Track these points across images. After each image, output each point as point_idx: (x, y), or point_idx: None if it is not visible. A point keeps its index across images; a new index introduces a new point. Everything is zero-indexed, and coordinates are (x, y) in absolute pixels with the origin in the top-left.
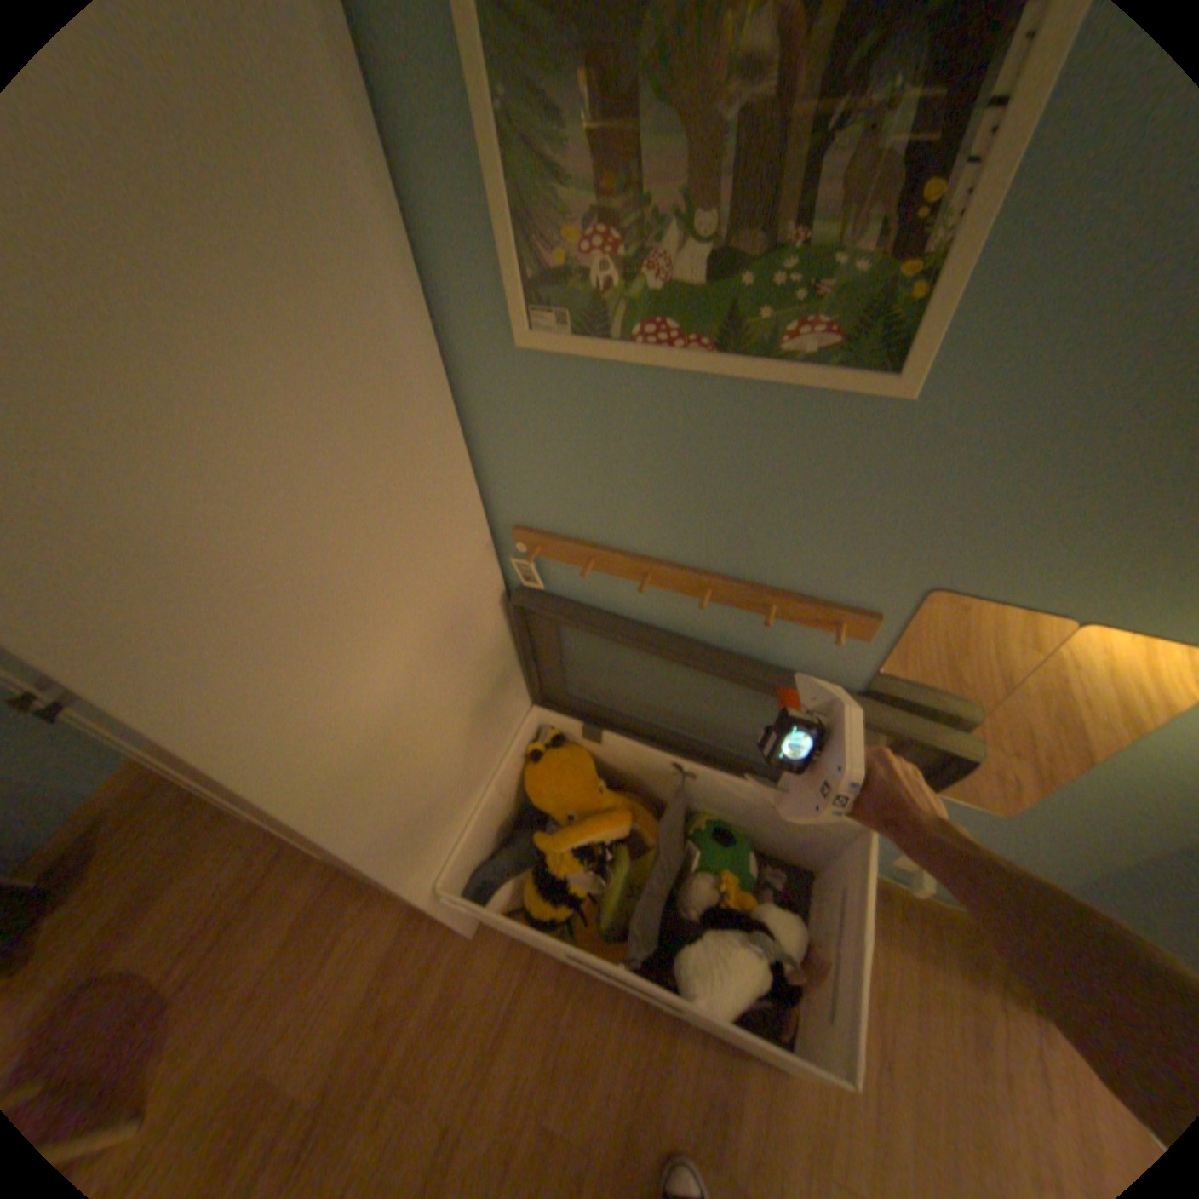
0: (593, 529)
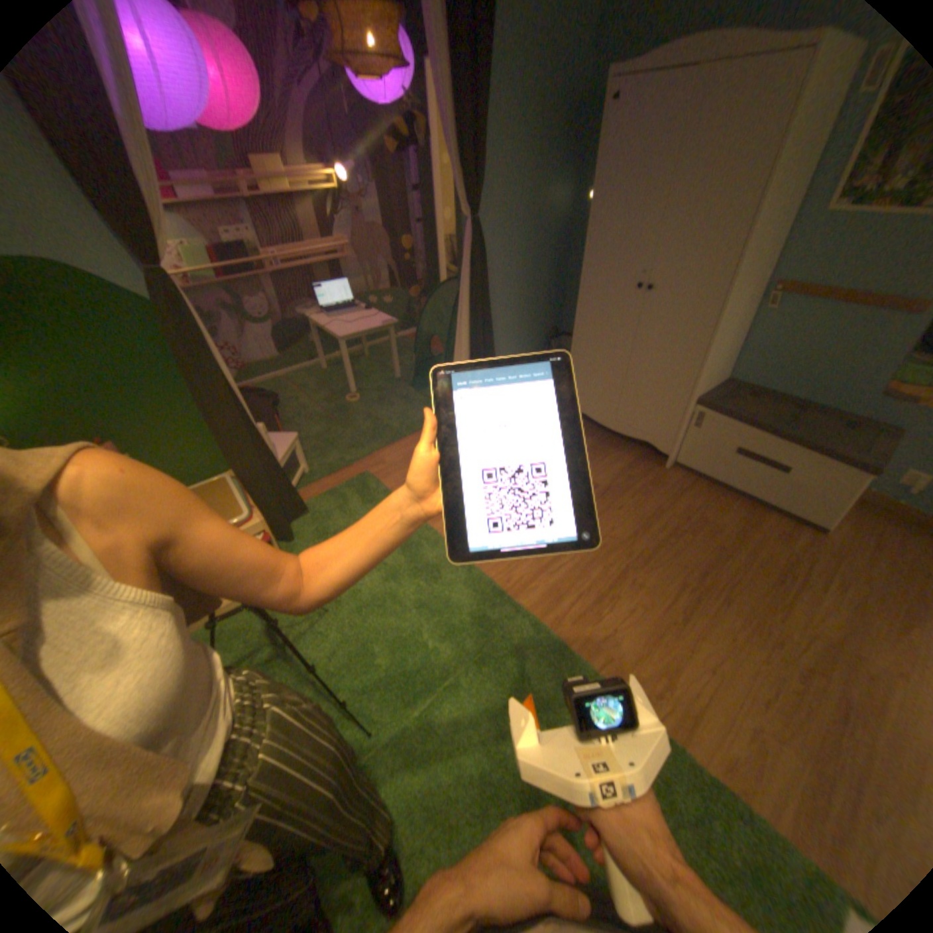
0: (815, 277)
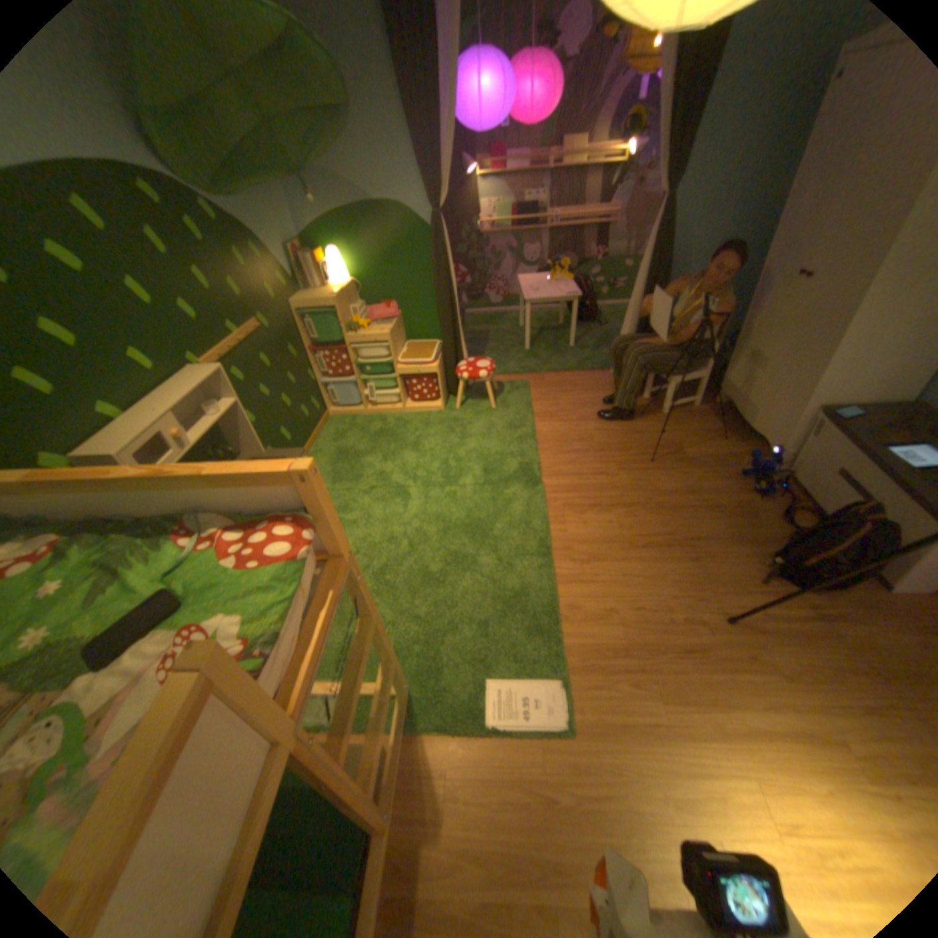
0: None
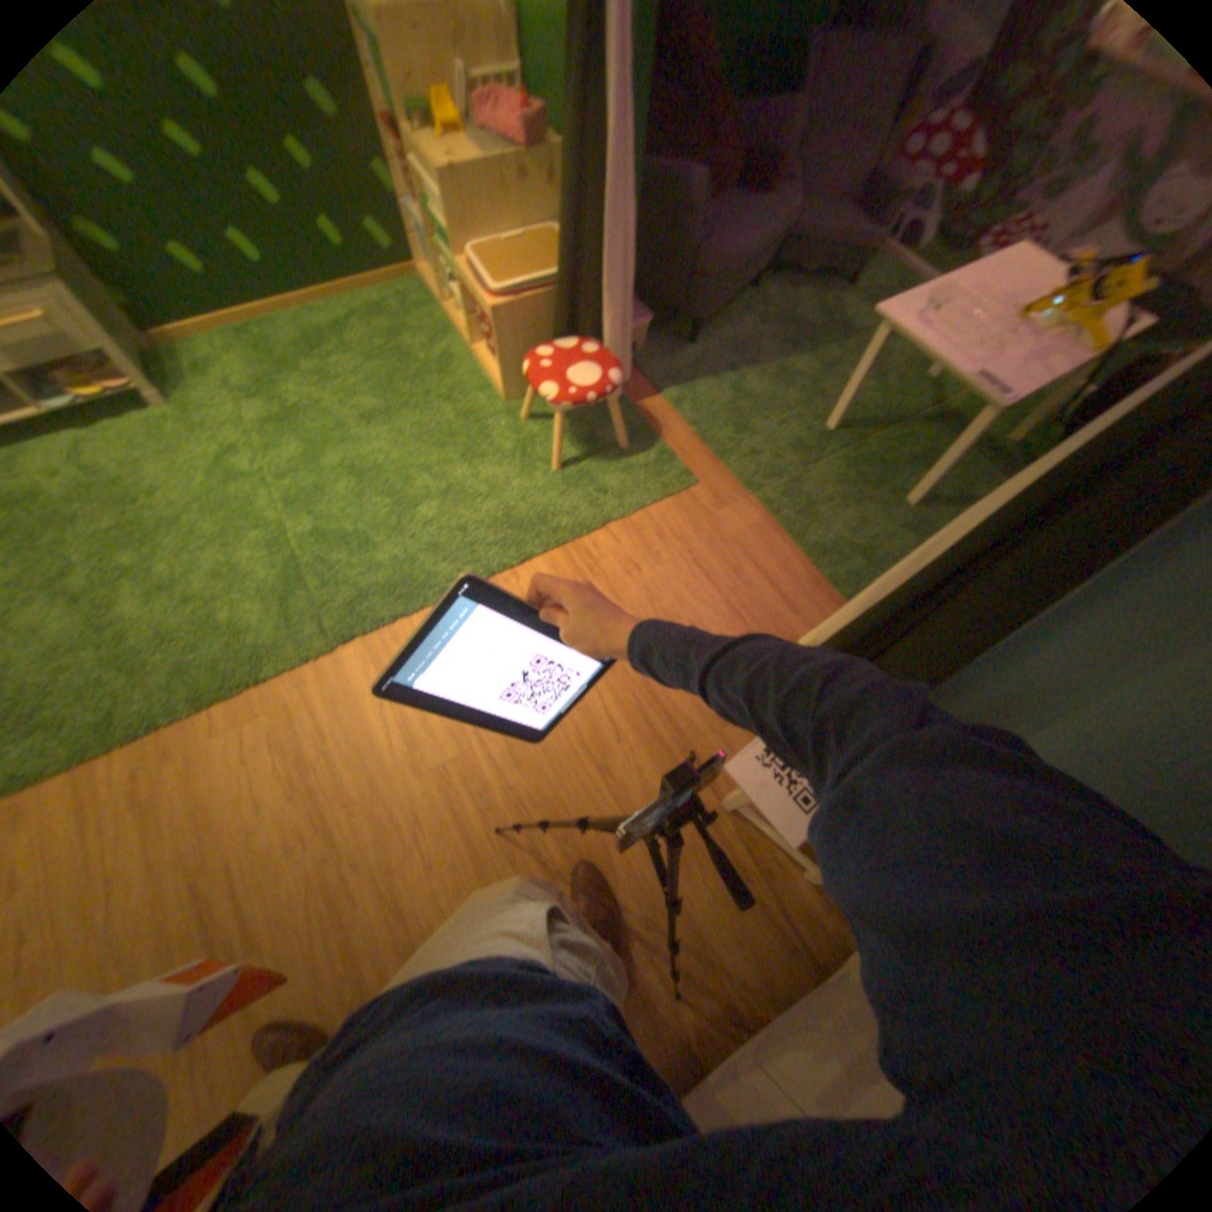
0: None
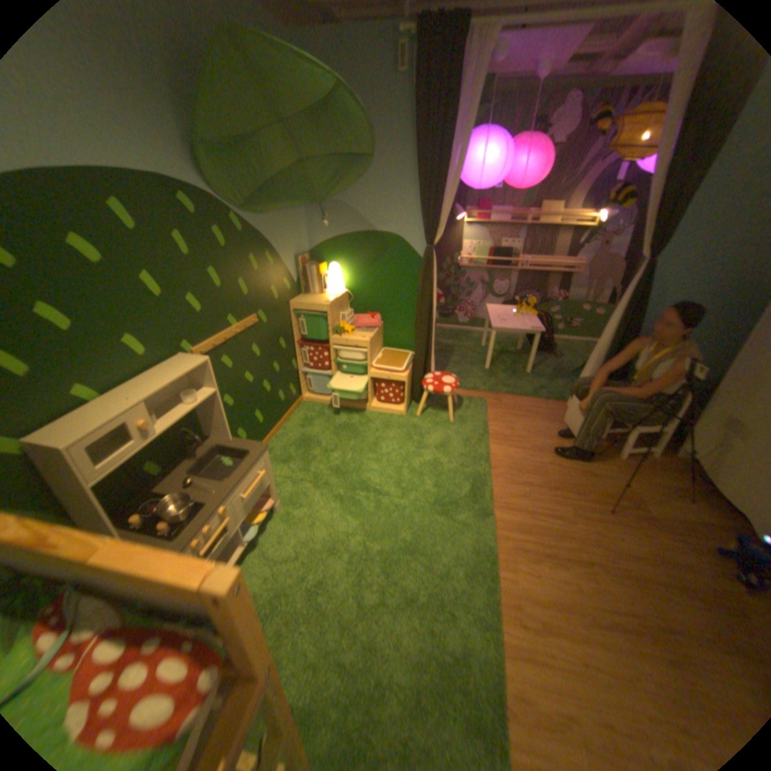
0: None
